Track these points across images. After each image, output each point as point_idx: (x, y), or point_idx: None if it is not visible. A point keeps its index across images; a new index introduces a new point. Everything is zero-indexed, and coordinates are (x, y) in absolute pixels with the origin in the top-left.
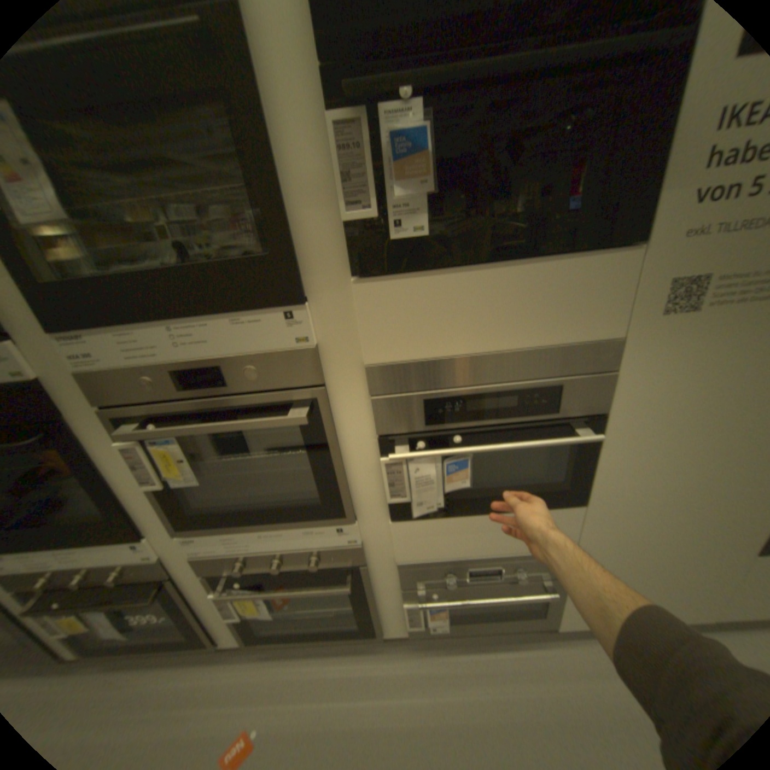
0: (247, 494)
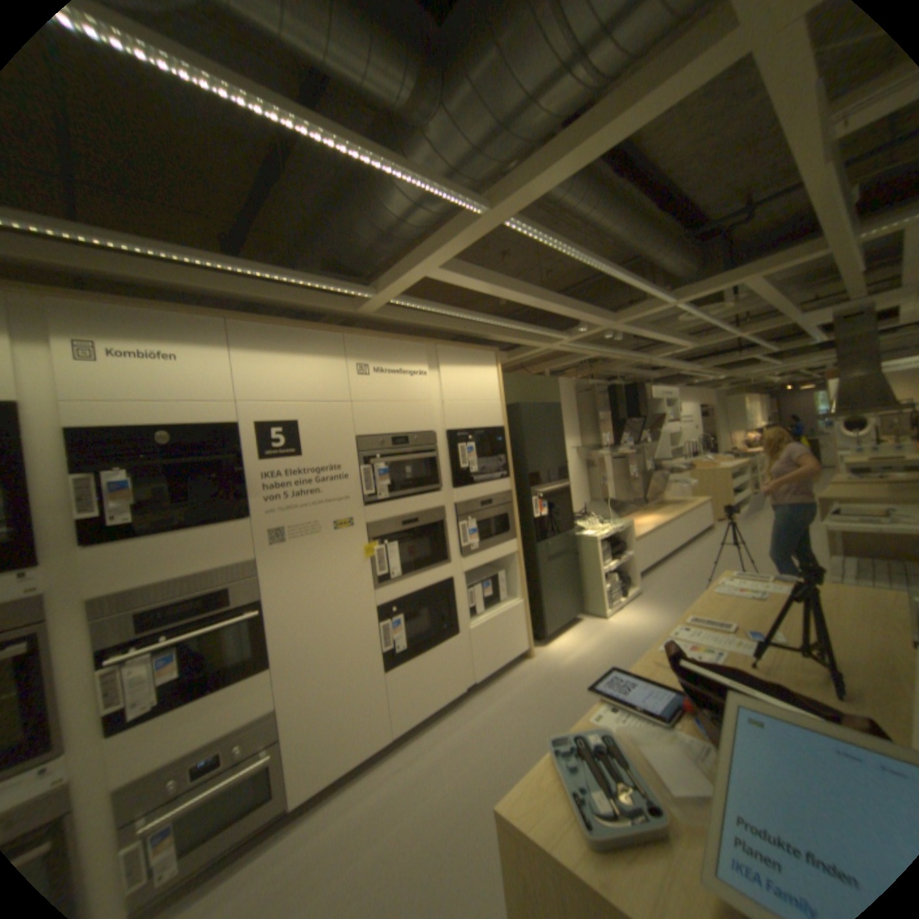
0: None
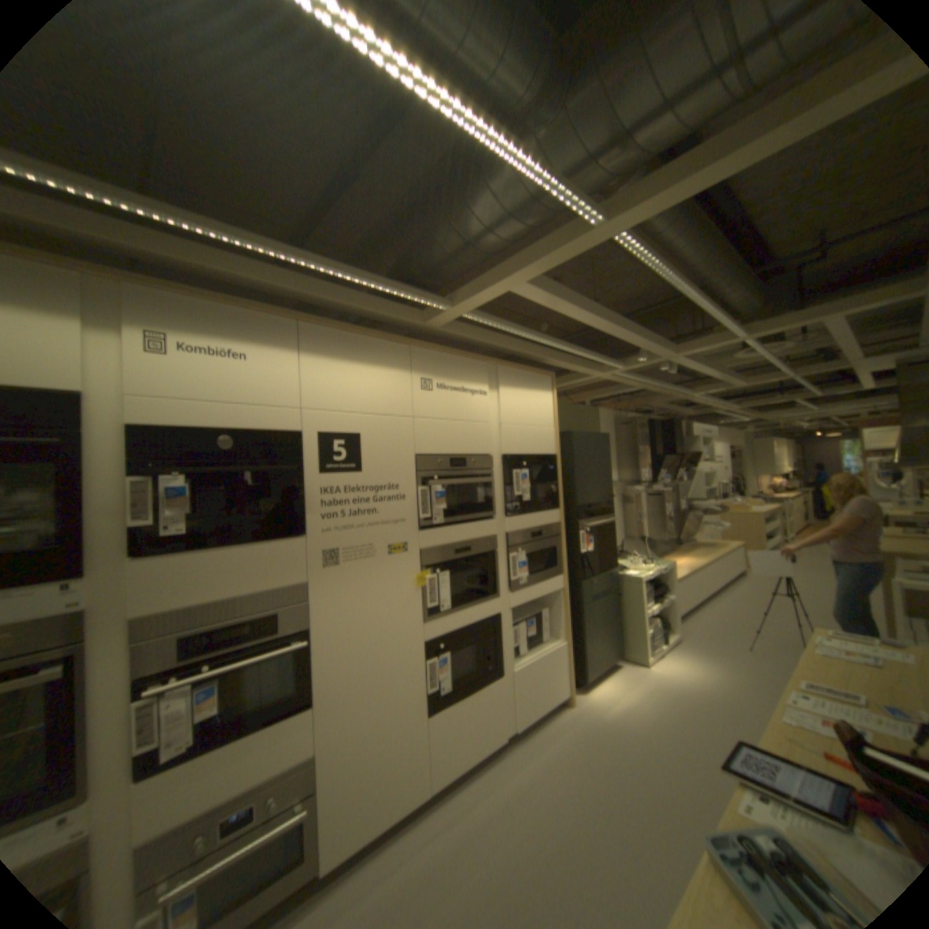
0: None
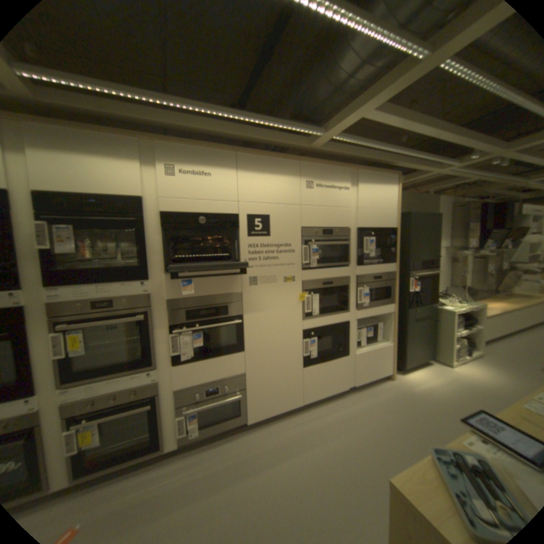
0: (100, 366)
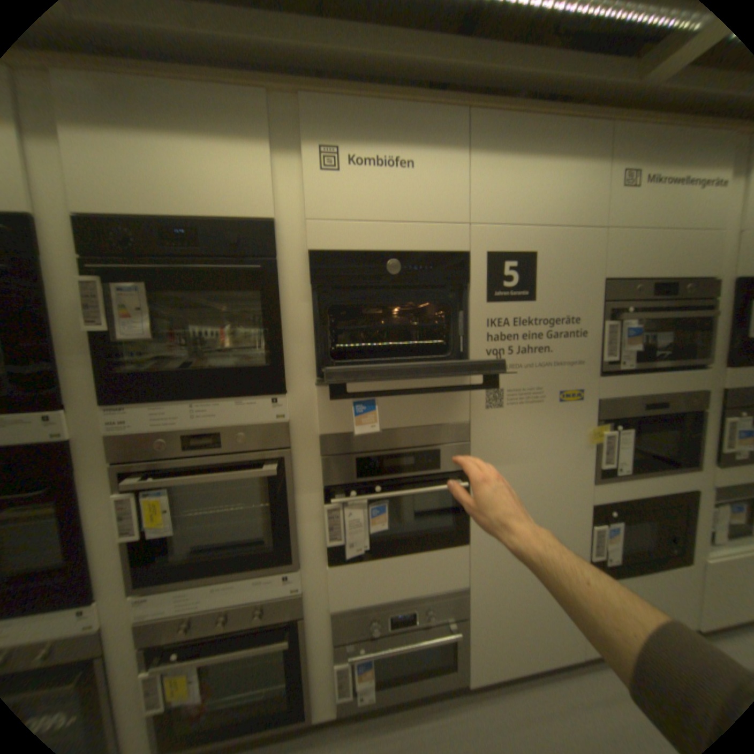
0: (204, 552)
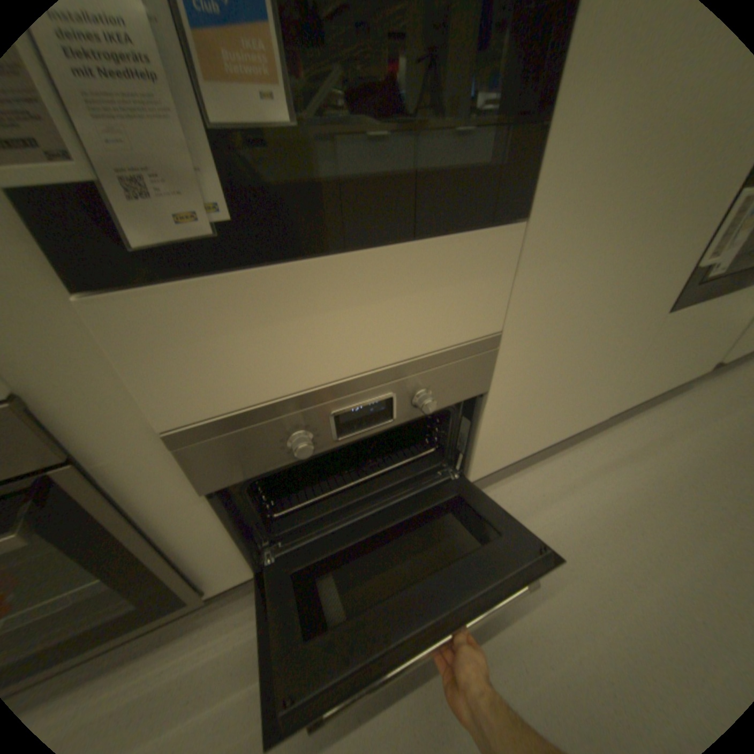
0: None
